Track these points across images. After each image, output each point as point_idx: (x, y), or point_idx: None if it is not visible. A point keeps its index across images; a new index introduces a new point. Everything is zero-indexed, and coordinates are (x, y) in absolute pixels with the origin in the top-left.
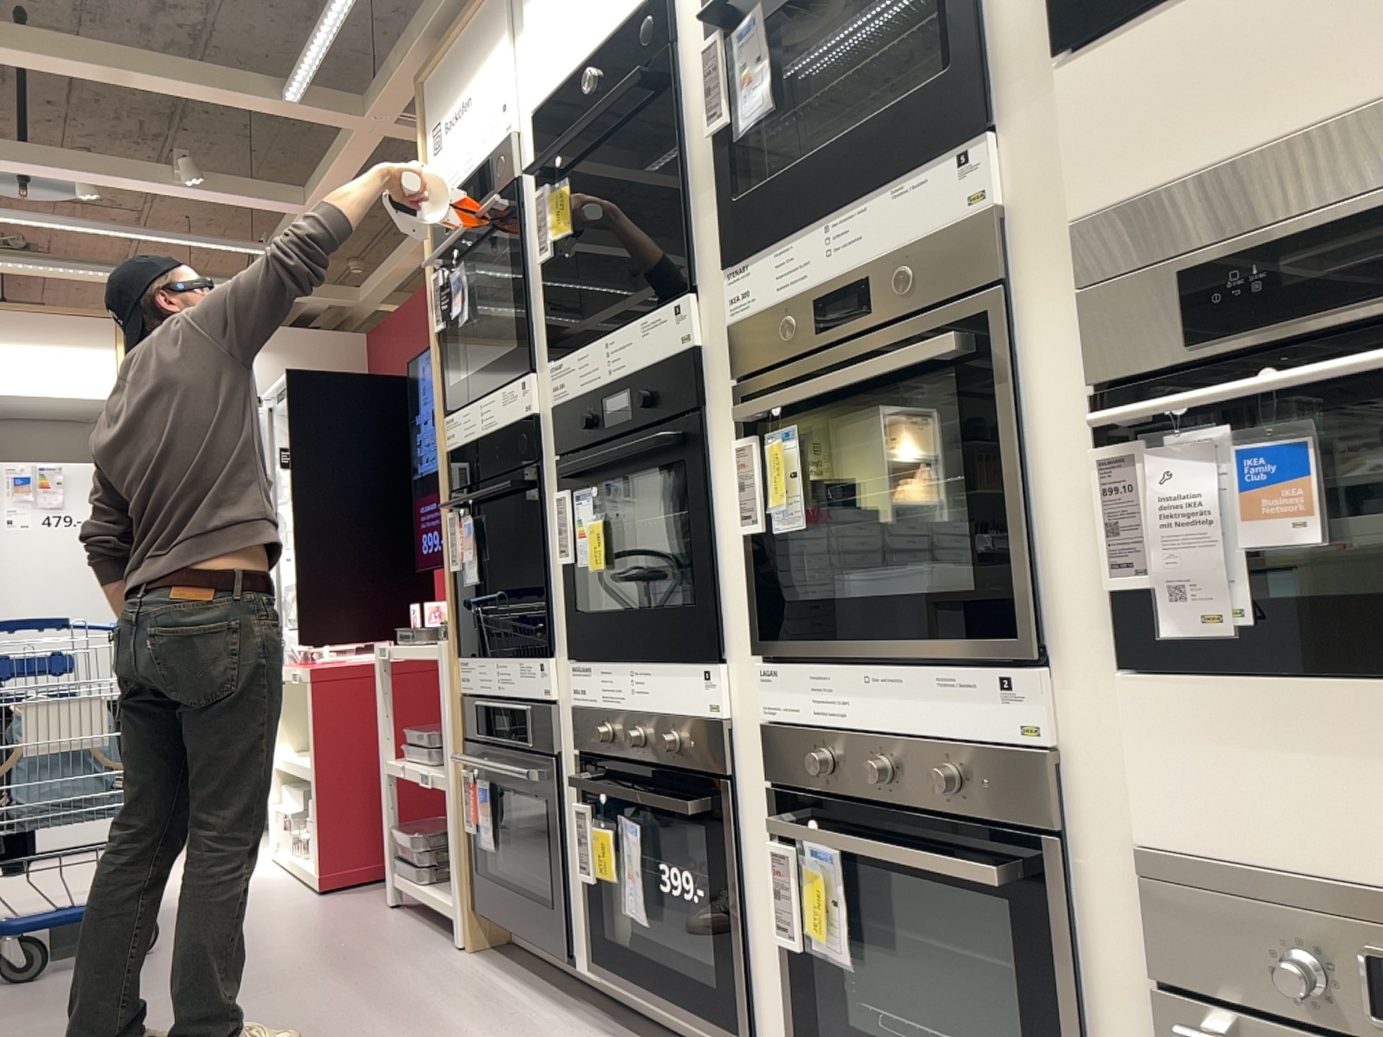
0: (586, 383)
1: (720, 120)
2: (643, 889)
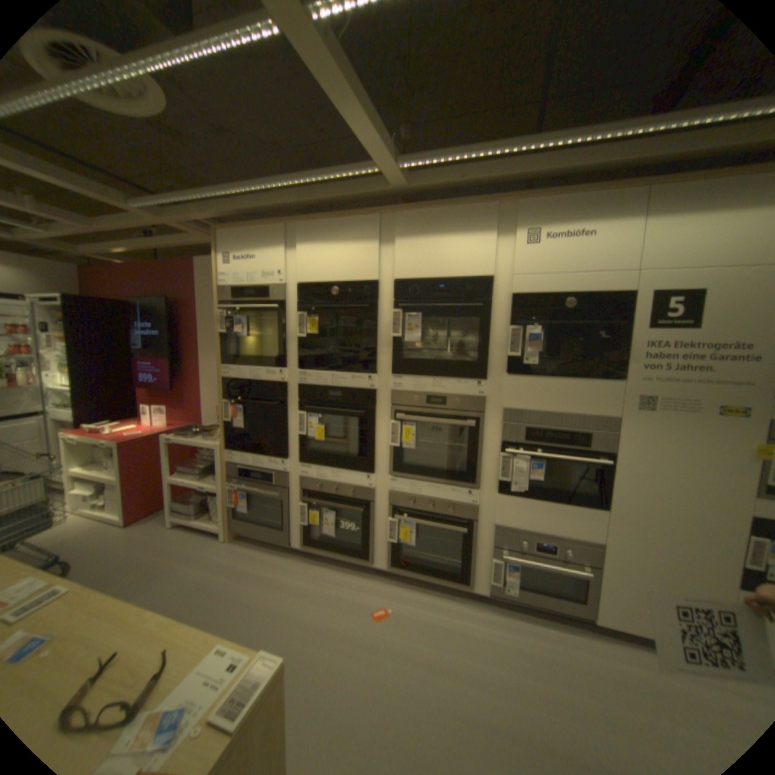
0: (320, 385)
1: (398, 336)
2: (334, 529)
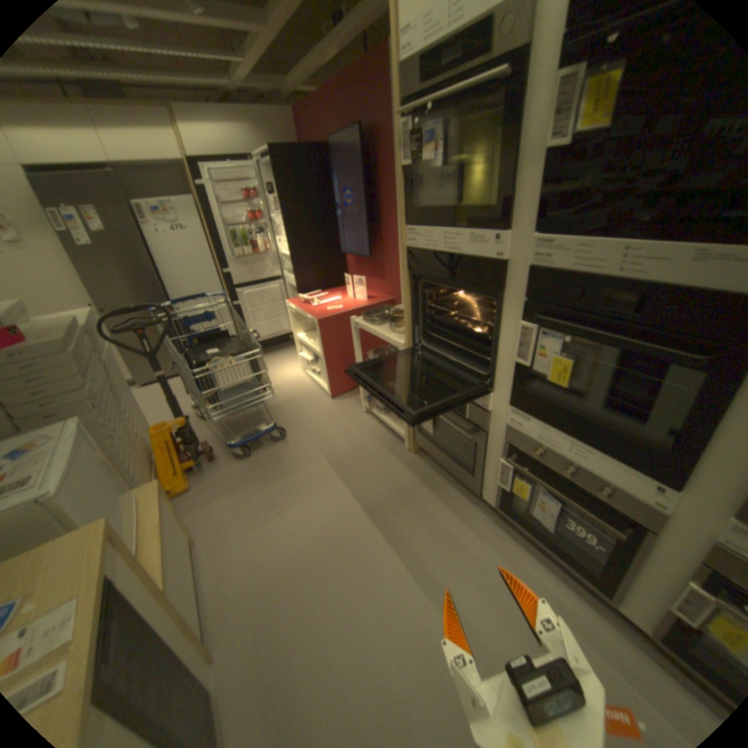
0: (585, 267)
1: None
2: (556, 523)
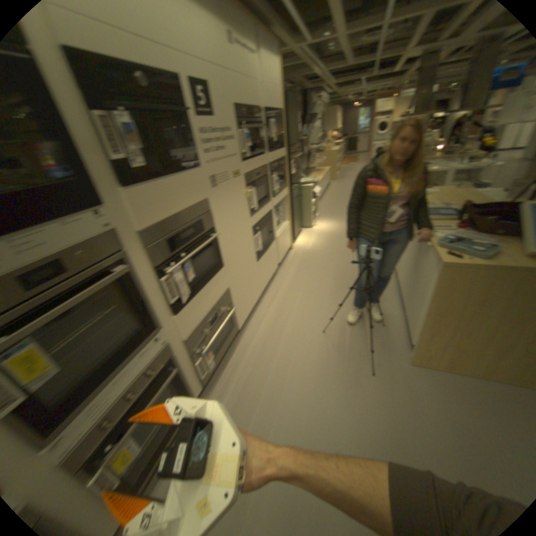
0: None
1: None
2: None
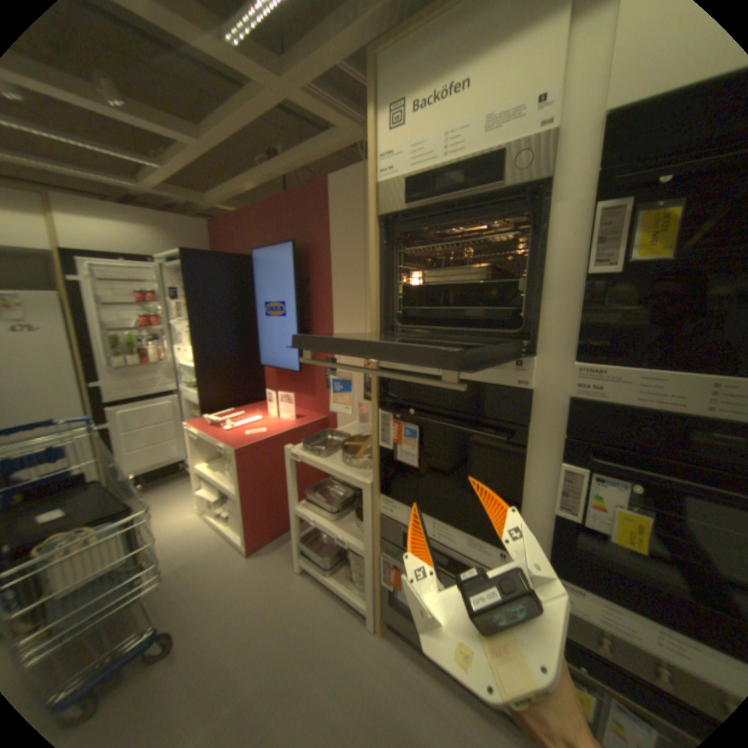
0: (658, 402)
1: None
2: None
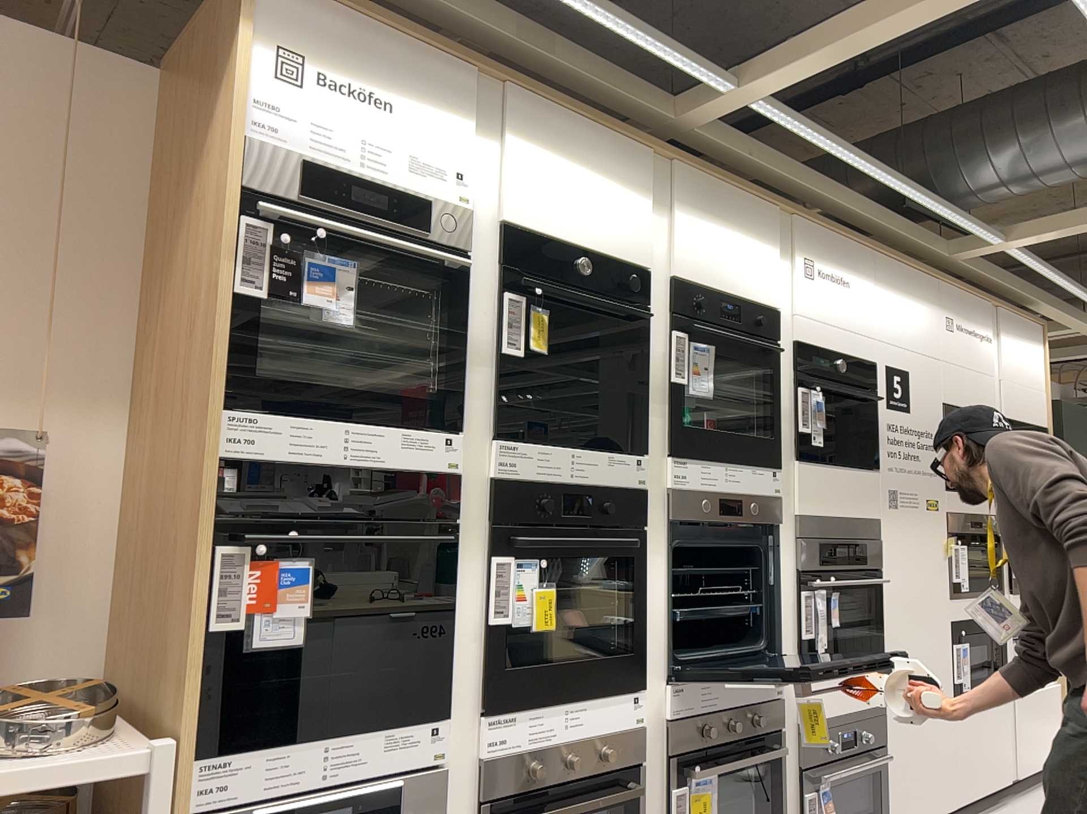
0: (547, 474)
1: (677, 380)
2: None
